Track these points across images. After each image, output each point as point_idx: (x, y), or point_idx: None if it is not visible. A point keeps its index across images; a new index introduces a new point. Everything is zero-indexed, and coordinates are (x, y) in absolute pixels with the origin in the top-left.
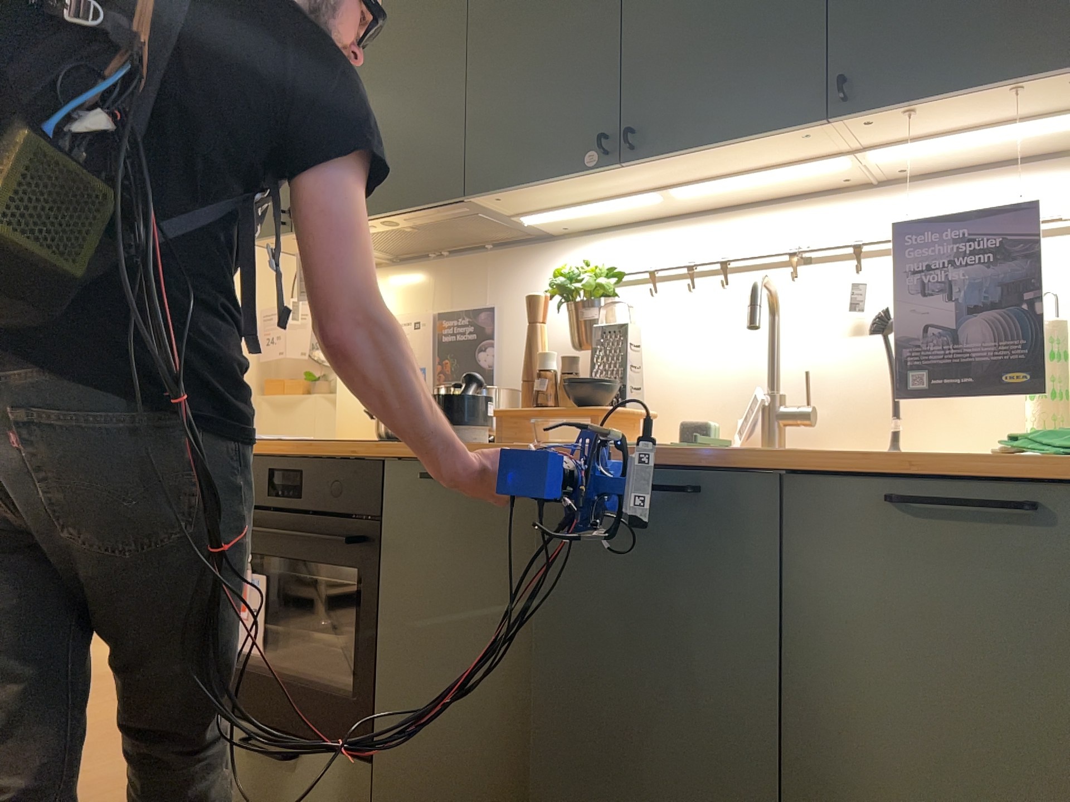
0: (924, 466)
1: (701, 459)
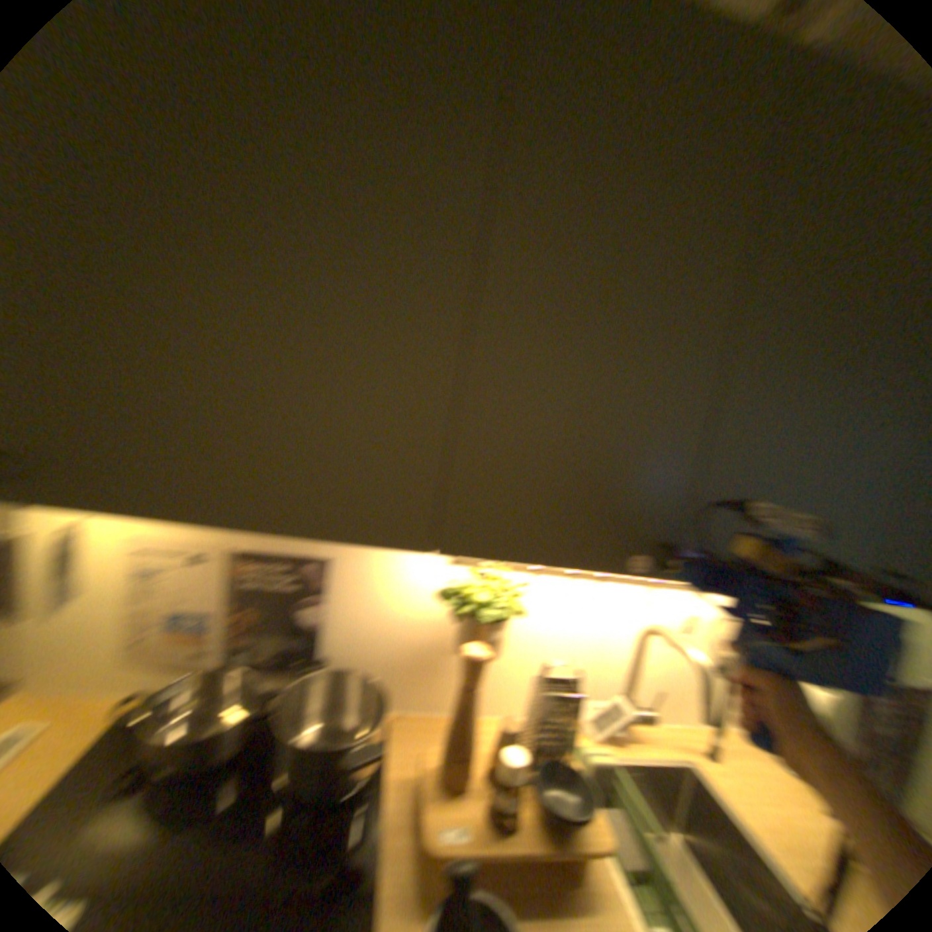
0: None
1: None
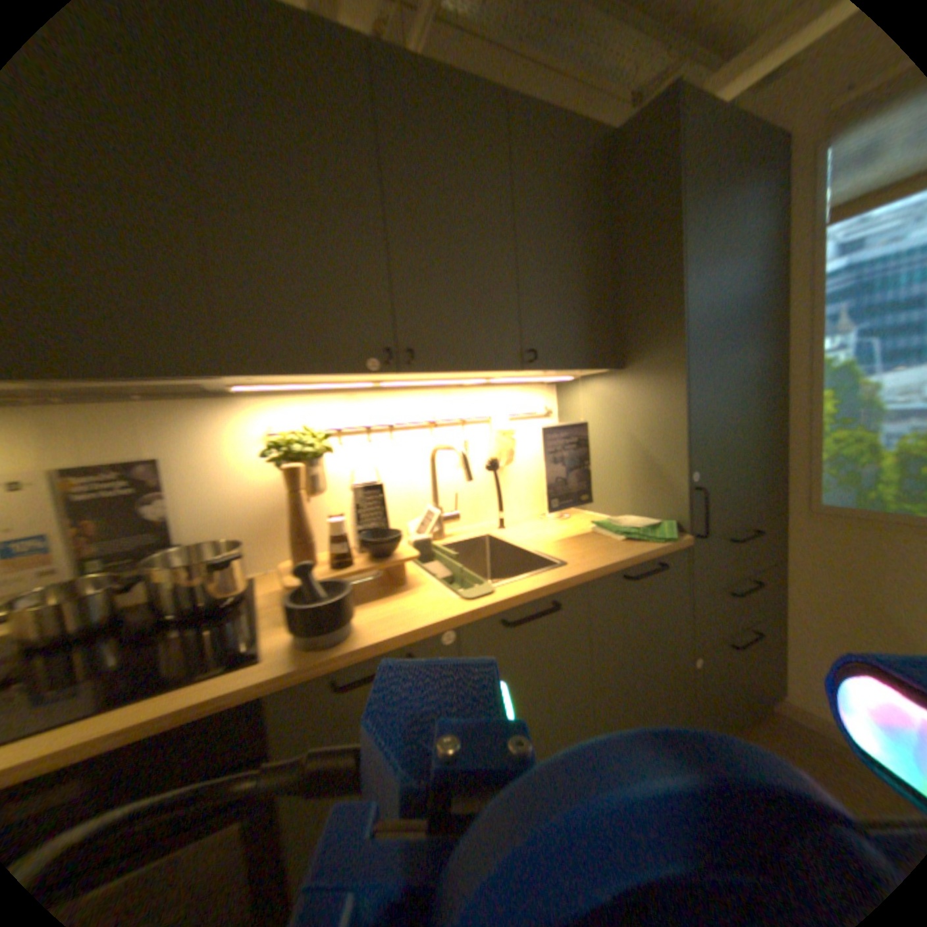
0: (634, 559)
1: (552, 586)
